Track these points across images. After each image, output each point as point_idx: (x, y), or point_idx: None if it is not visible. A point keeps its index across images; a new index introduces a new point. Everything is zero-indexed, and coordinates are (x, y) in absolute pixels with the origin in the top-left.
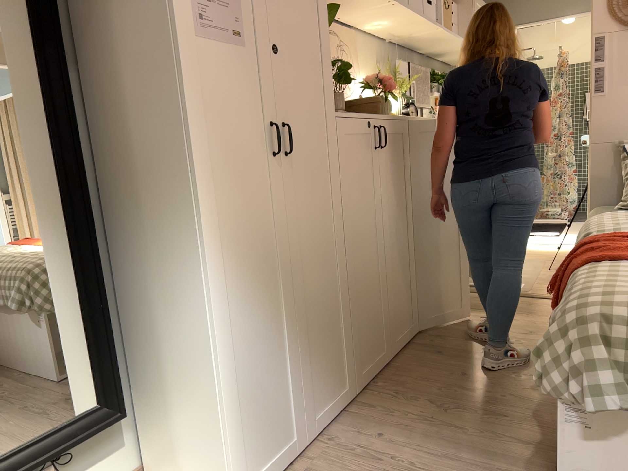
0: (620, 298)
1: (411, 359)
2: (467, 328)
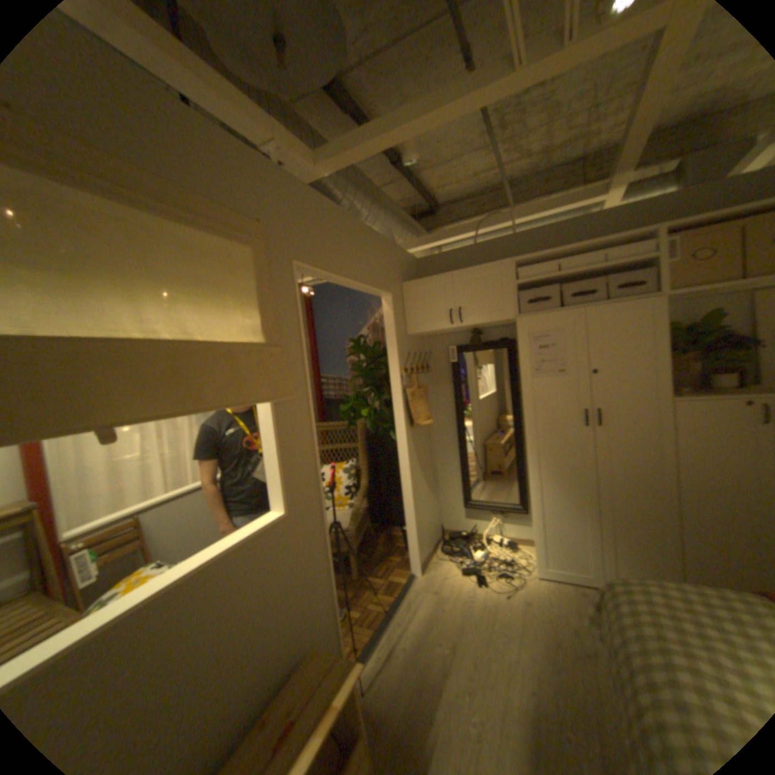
0: (648, 590)
1: None
2: None
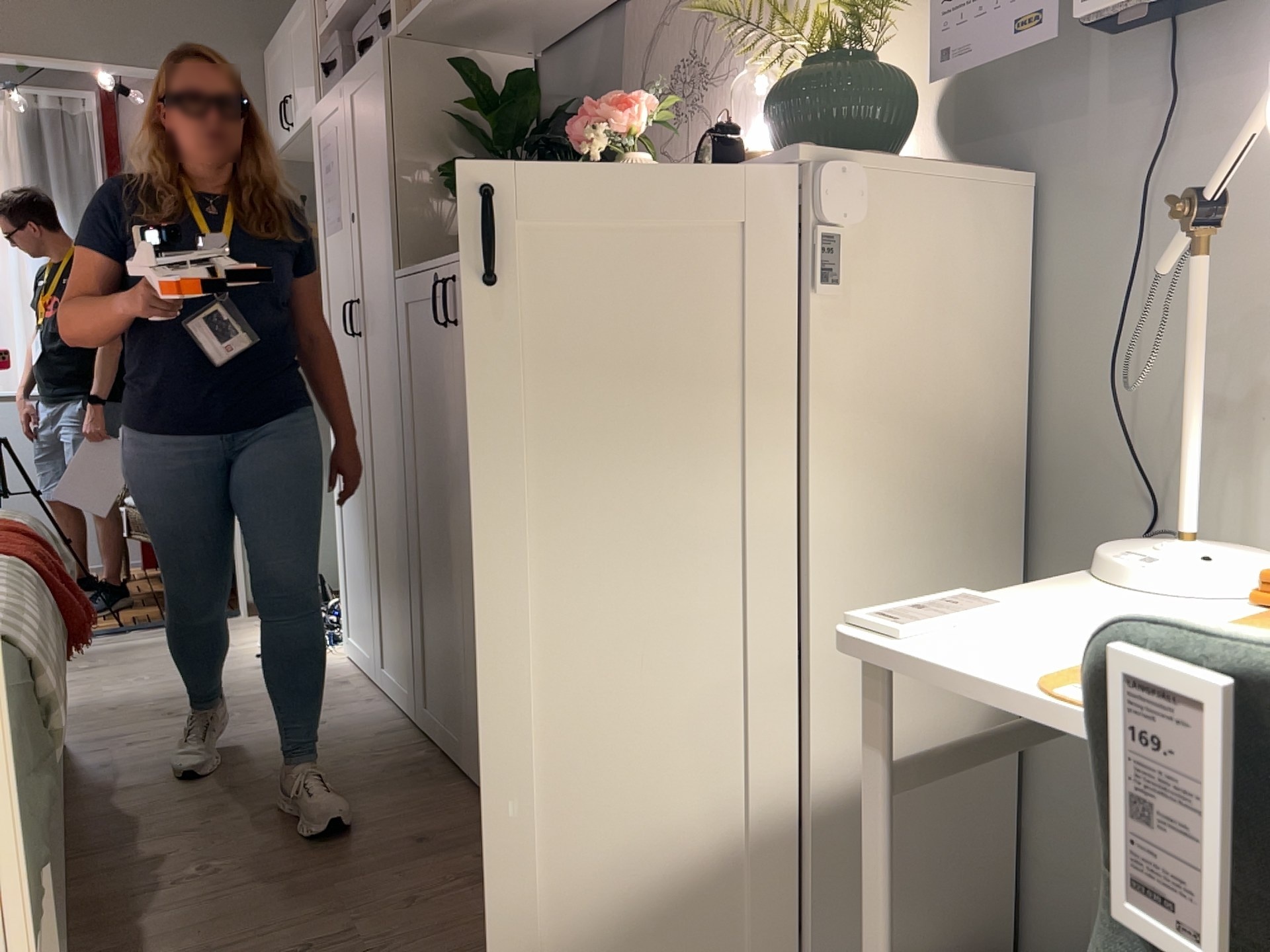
0: None
1: (449, 808)
2: (467, 949)
